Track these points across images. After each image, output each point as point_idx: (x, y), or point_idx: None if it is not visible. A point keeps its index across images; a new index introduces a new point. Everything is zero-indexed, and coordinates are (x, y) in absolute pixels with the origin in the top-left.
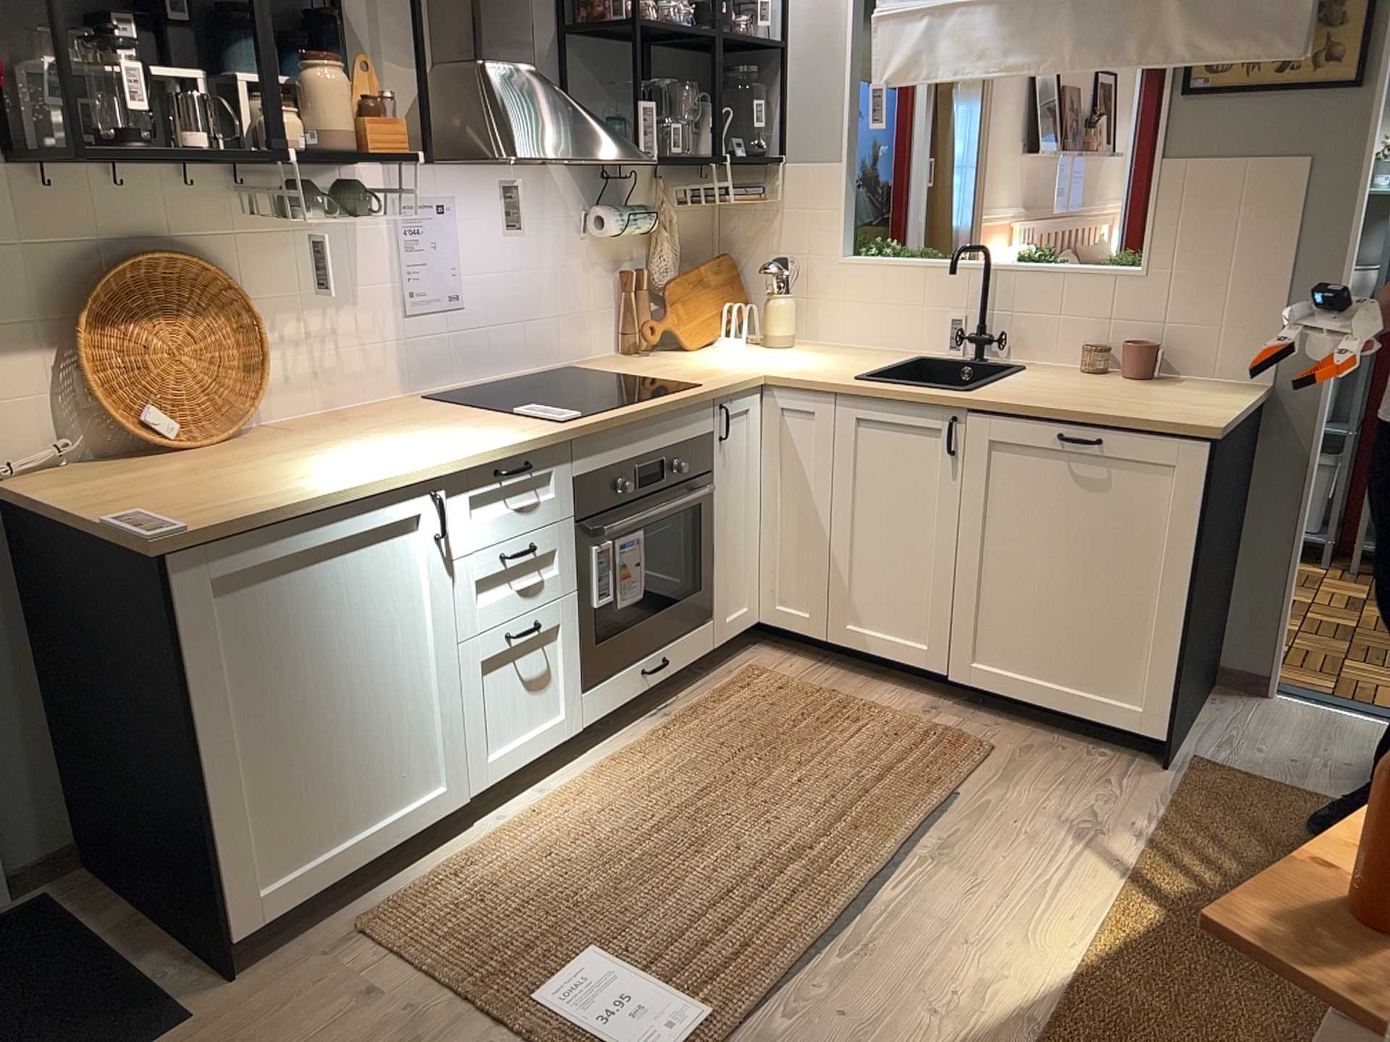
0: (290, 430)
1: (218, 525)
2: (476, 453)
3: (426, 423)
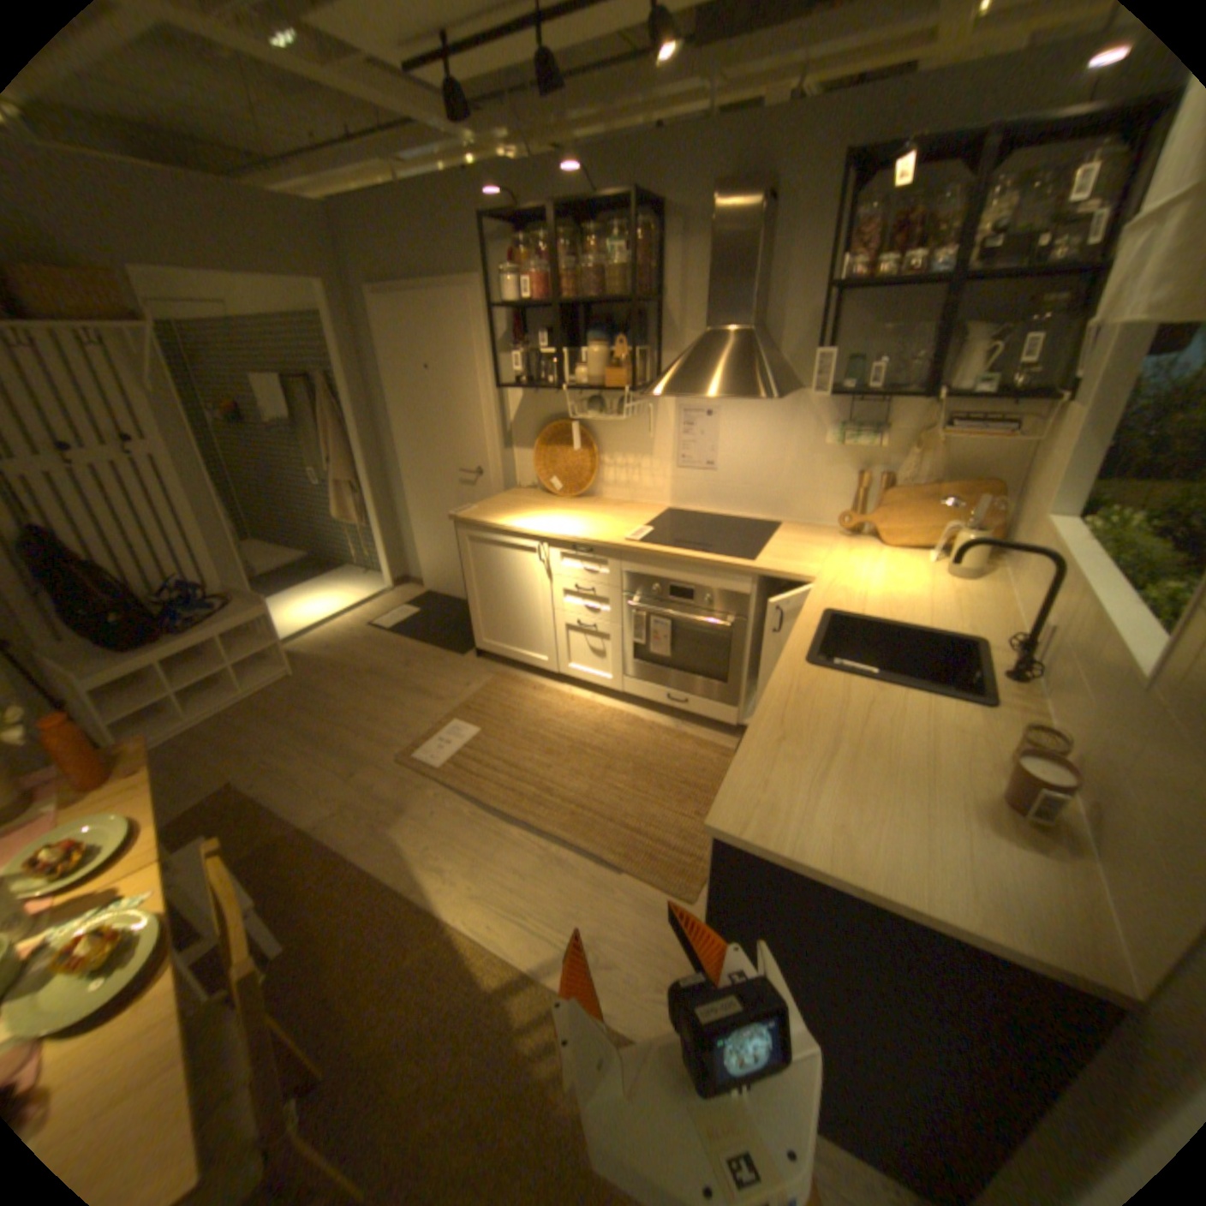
0: (597, 502)
1: (465, 519)
2: (562, 535)
3: (618, 518)
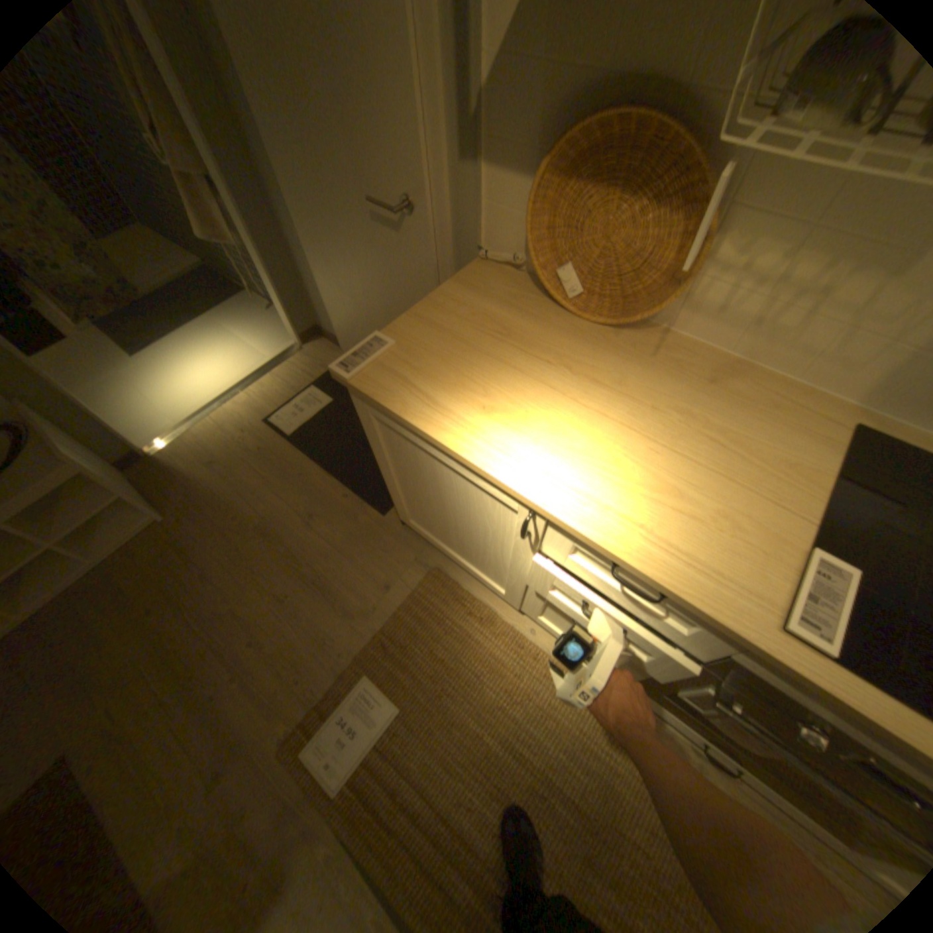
0: (663, 351)
1: (364, 394)
2: (596, 539)
3: (733, 456)
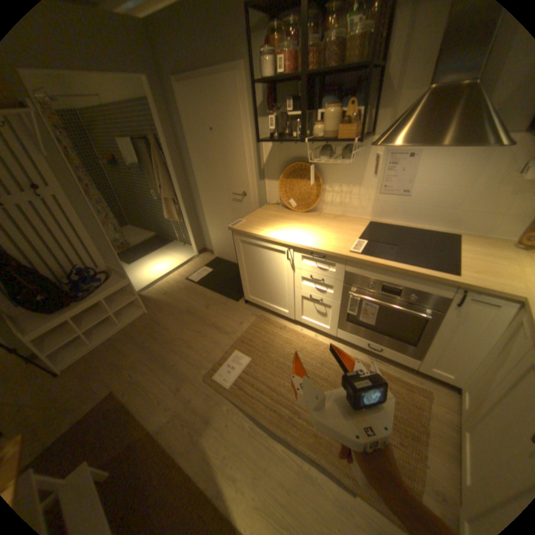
0: (319, 215)
1: (238, 230)
2: (303, 245)
3: (338, 229)
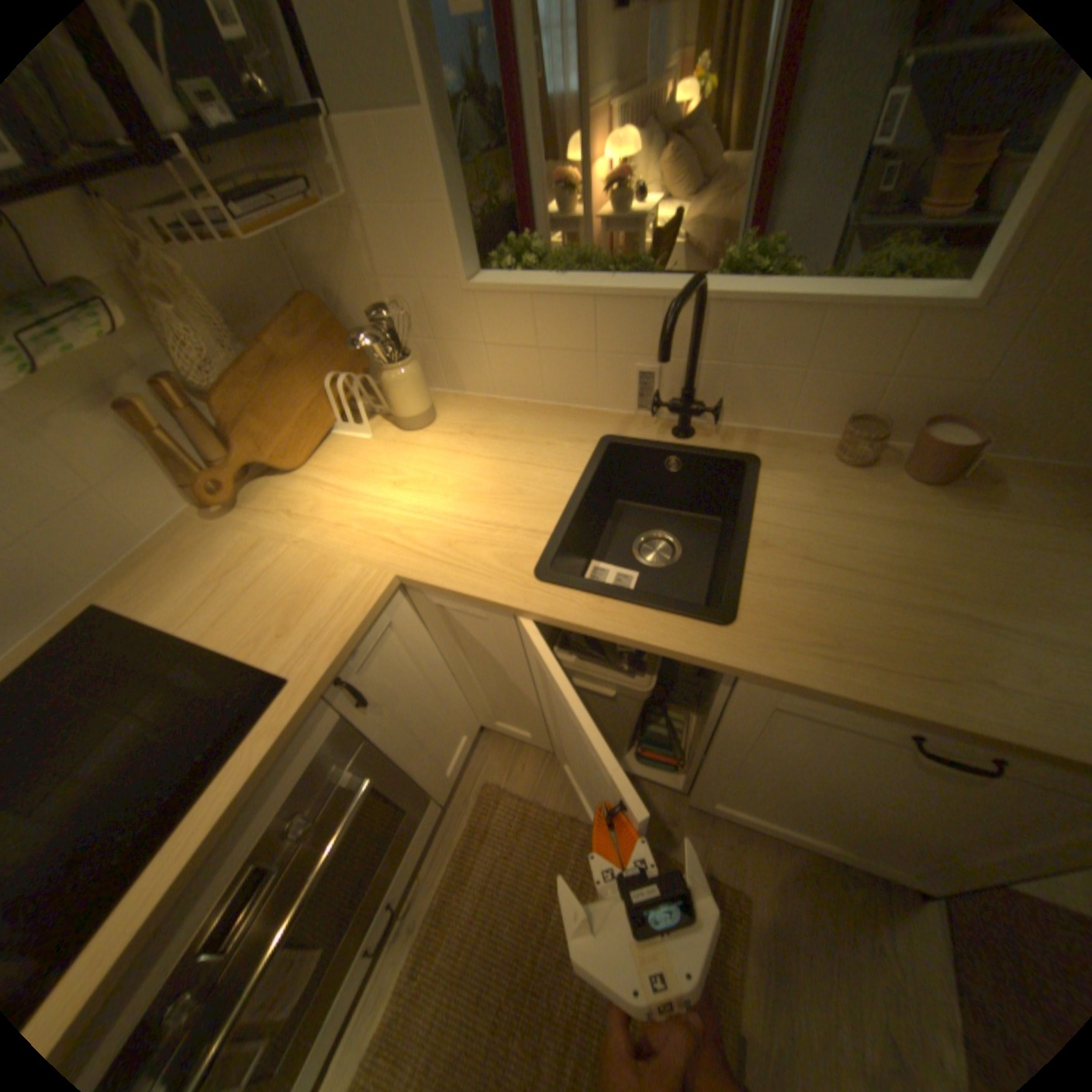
0: None
1: None
2: None
3: None
